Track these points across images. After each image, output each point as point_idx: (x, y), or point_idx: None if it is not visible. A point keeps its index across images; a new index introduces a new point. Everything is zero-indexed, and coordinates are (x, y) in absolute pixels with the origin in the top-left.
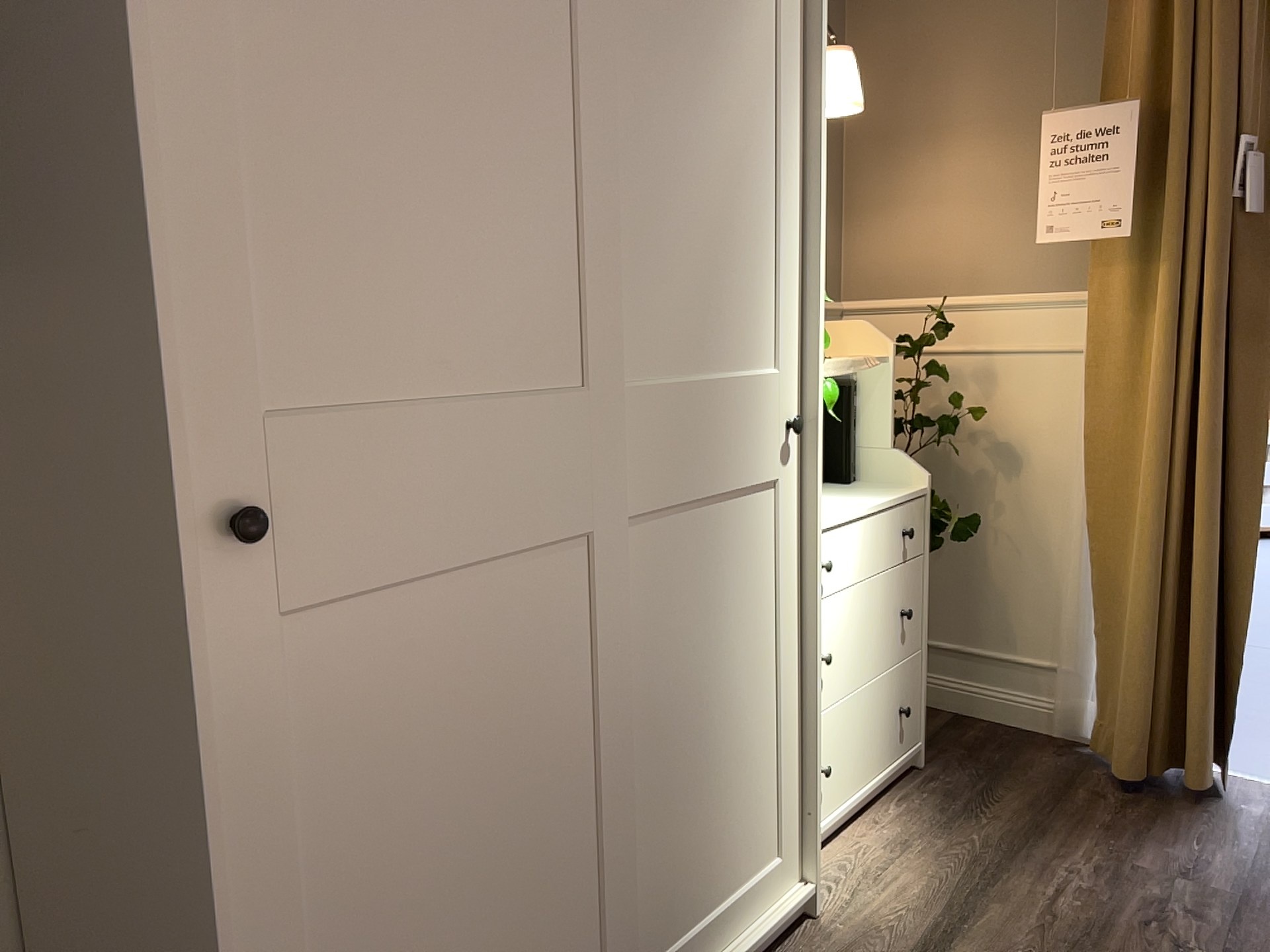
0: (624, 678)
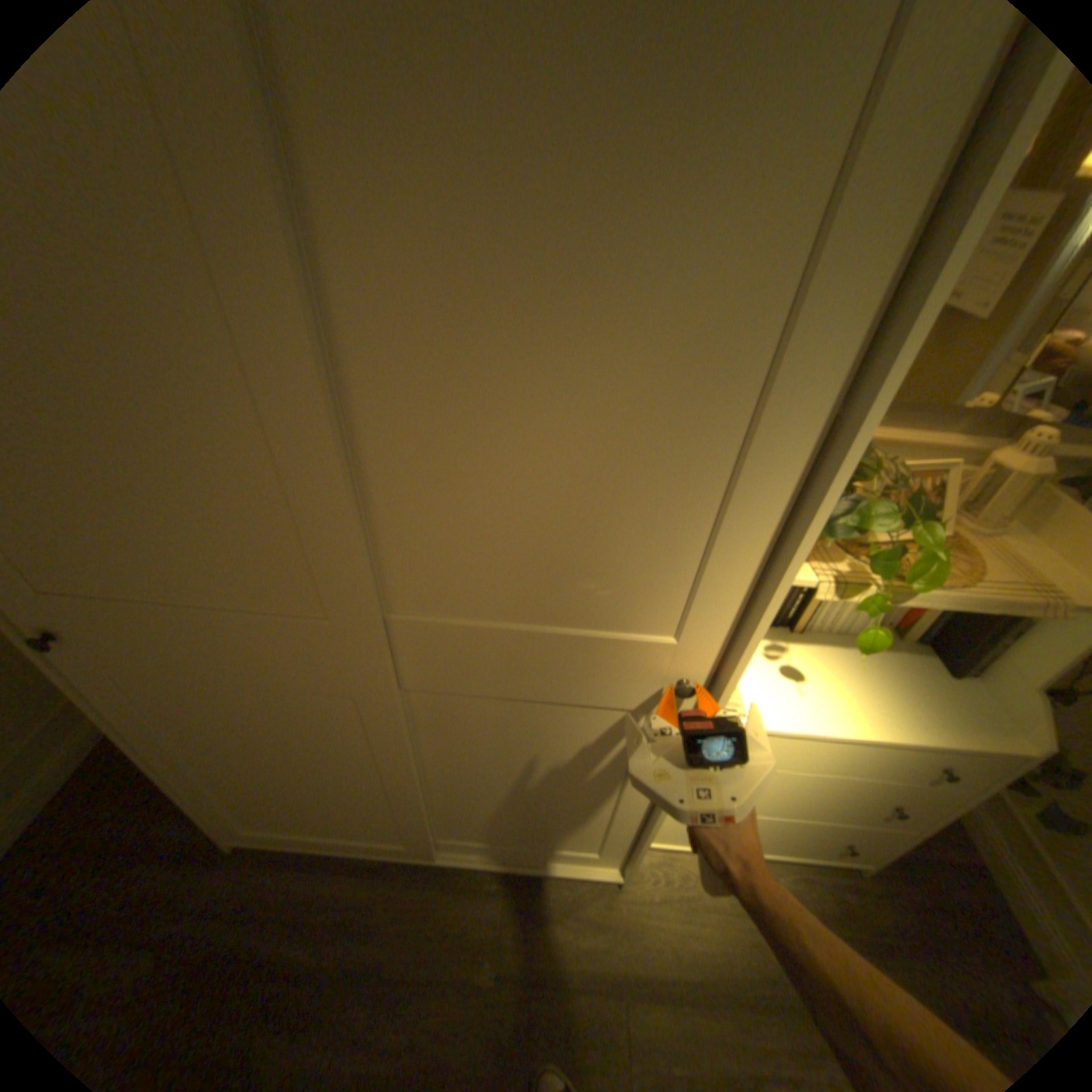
0: (395, 768)
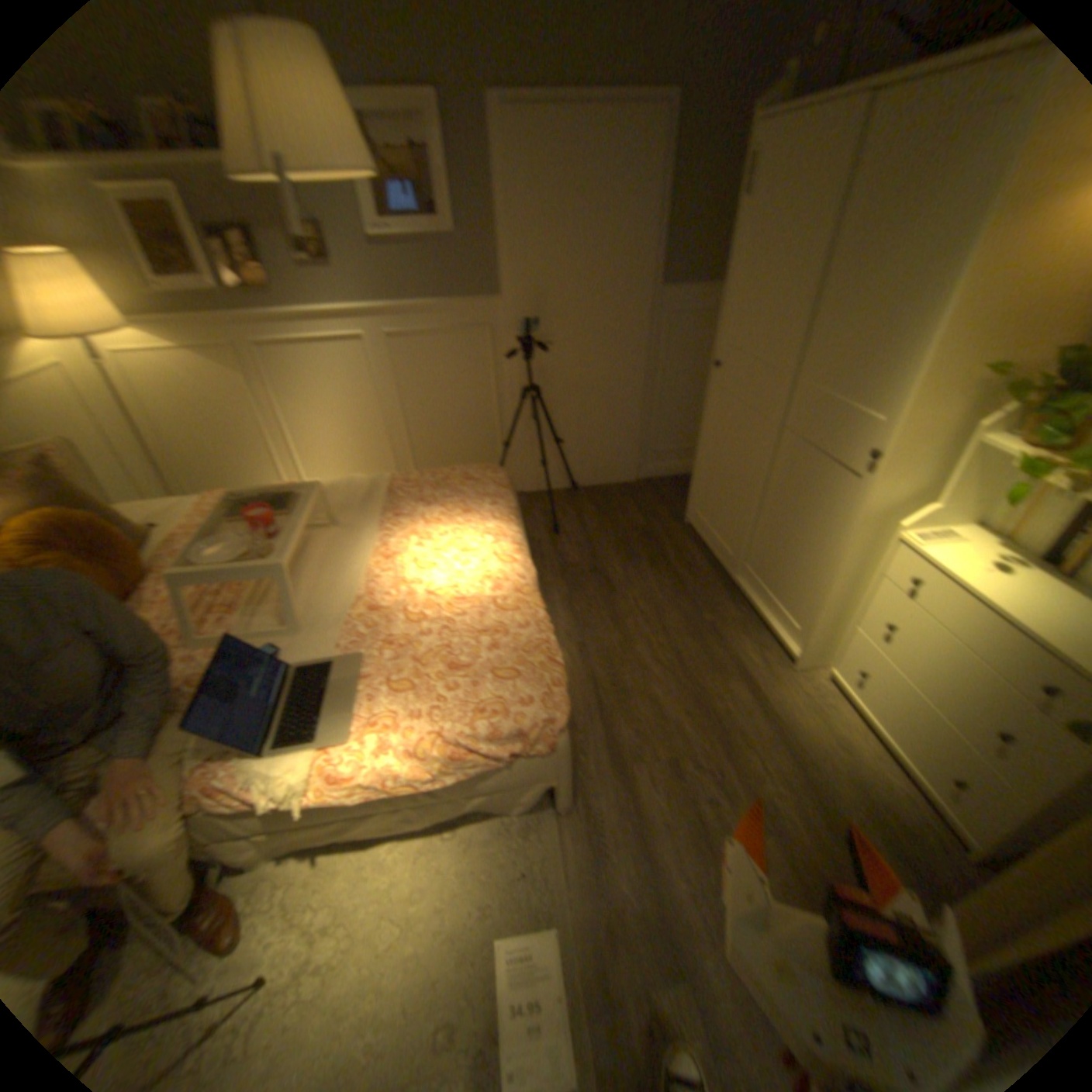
0: (760, 476)
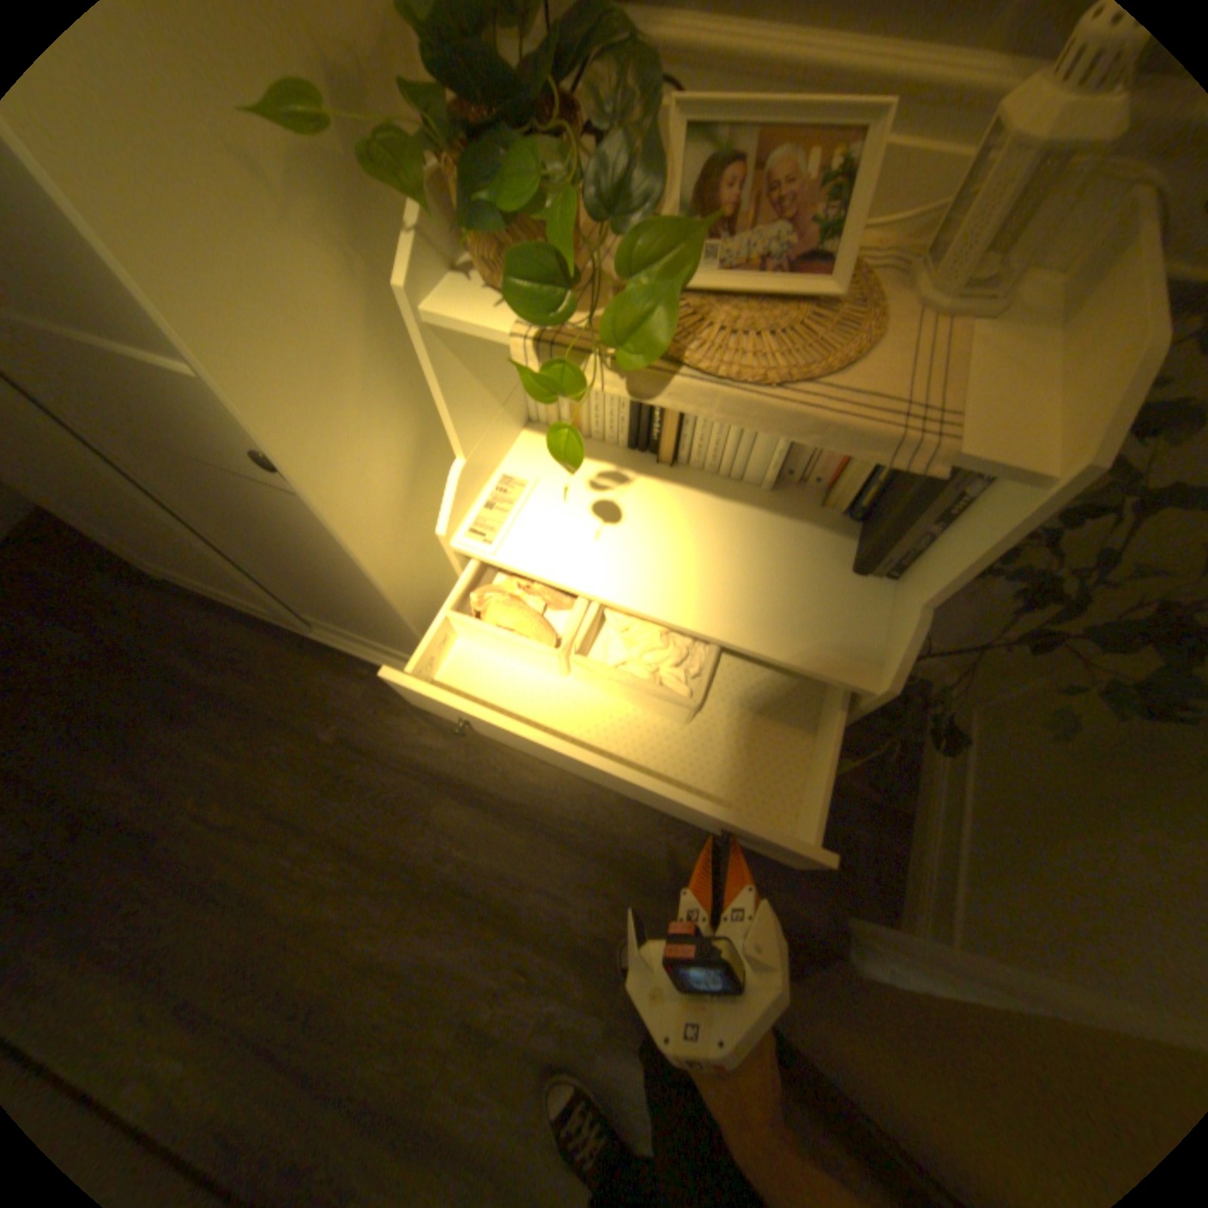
0: (146, 514)
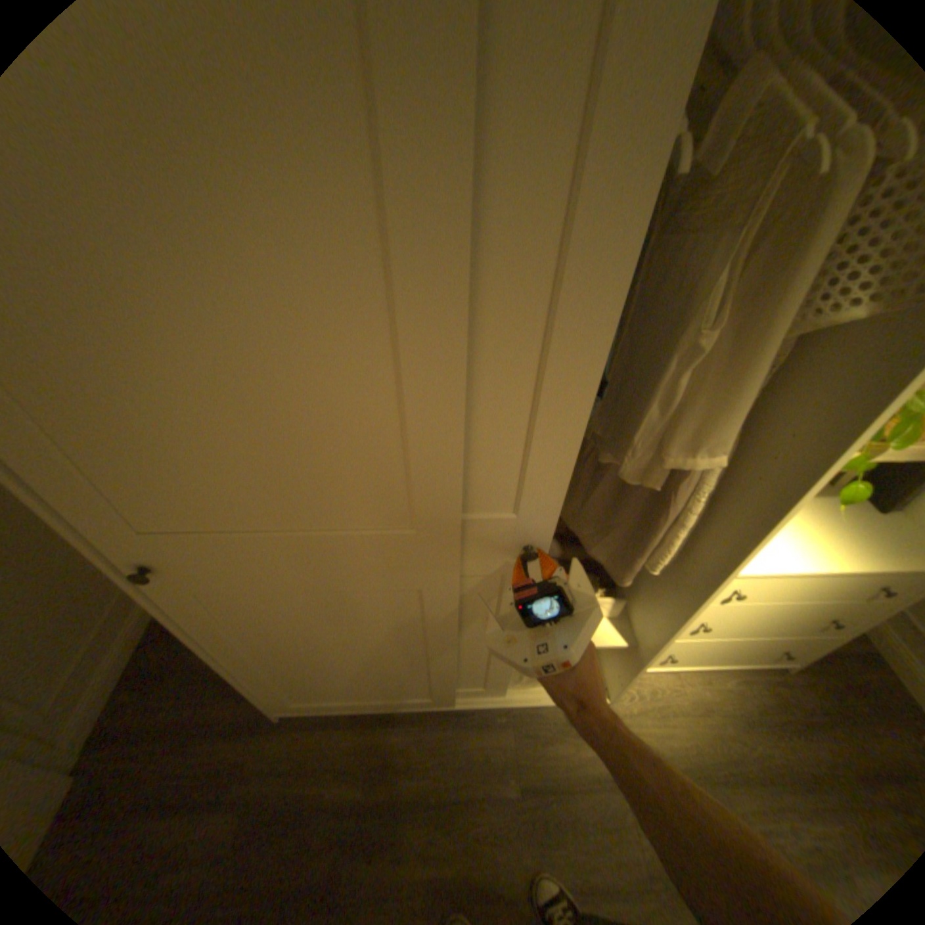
0: (442, 642)
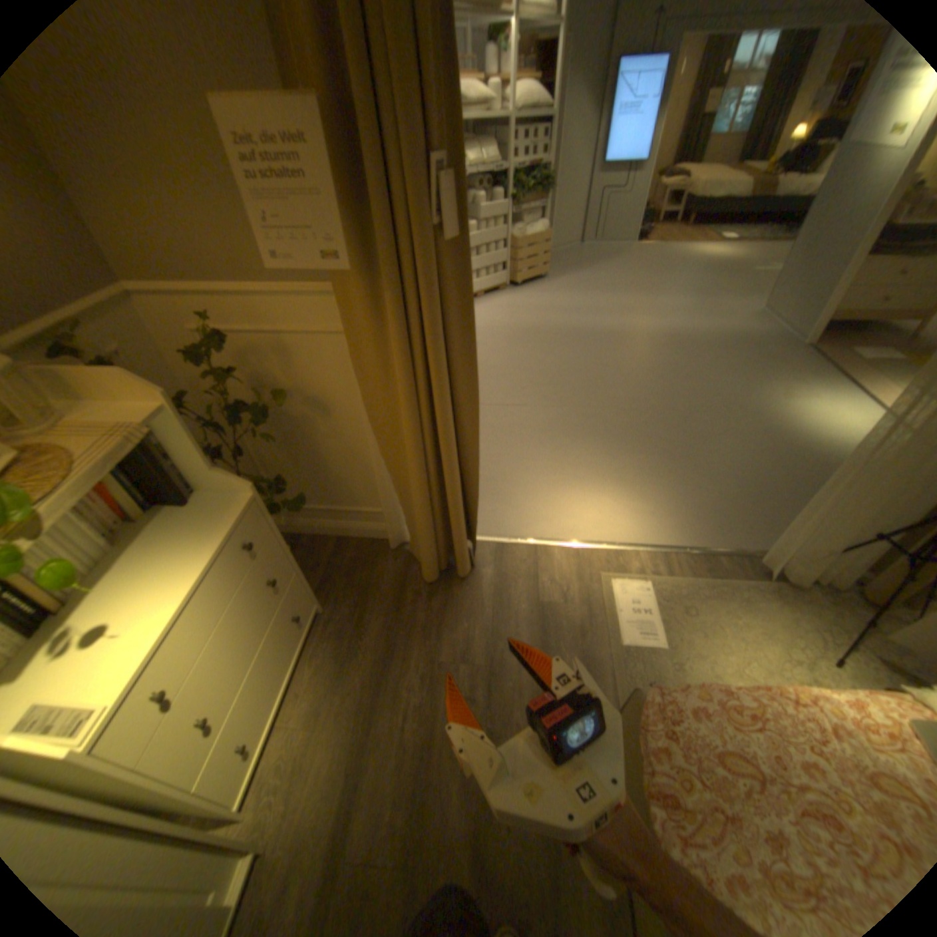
0: None
